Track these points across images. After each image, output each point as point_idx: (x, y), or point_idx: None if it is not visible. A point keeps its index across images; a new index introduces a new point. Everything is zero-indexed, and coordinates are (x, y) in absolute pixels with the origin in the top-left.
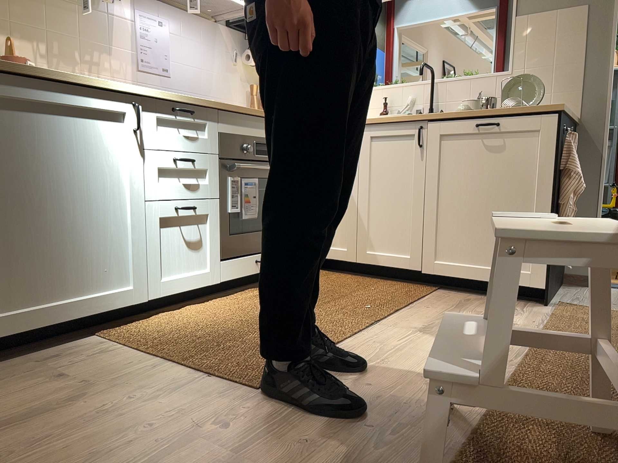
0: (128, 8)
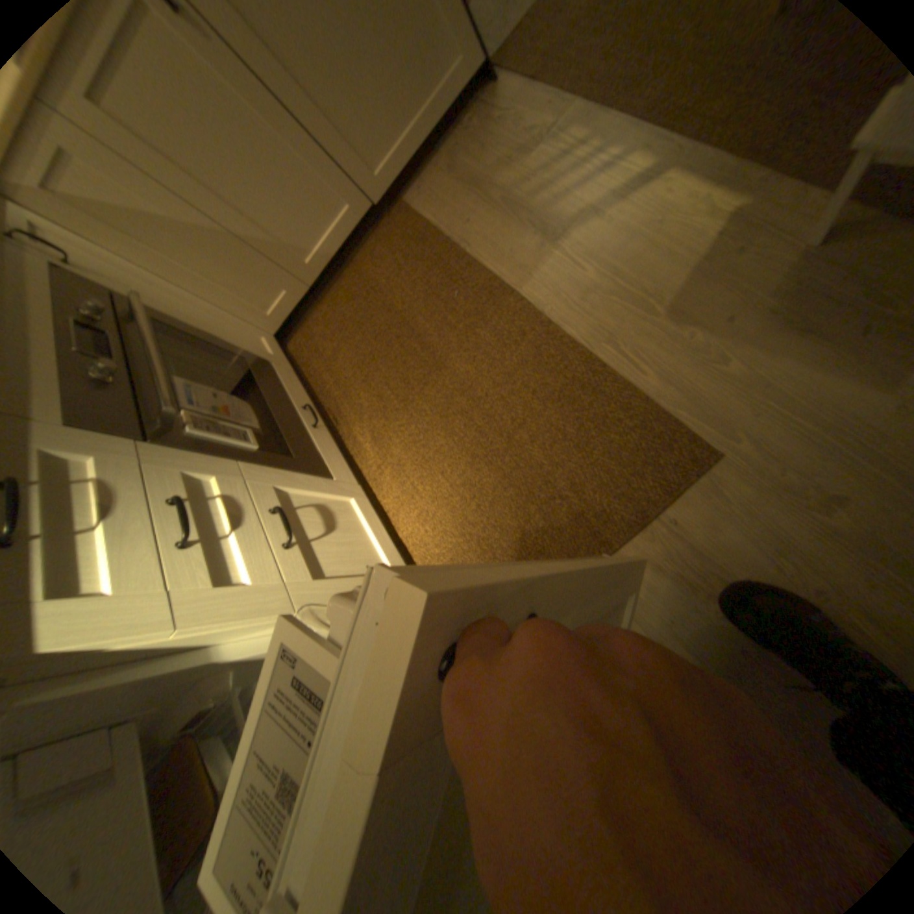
0: None
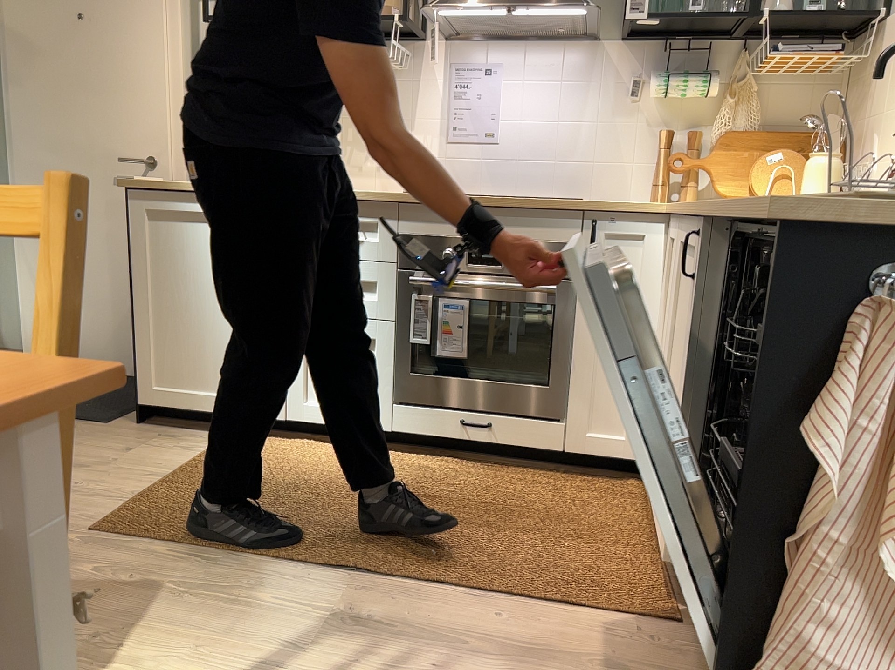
0: (436, 63)
